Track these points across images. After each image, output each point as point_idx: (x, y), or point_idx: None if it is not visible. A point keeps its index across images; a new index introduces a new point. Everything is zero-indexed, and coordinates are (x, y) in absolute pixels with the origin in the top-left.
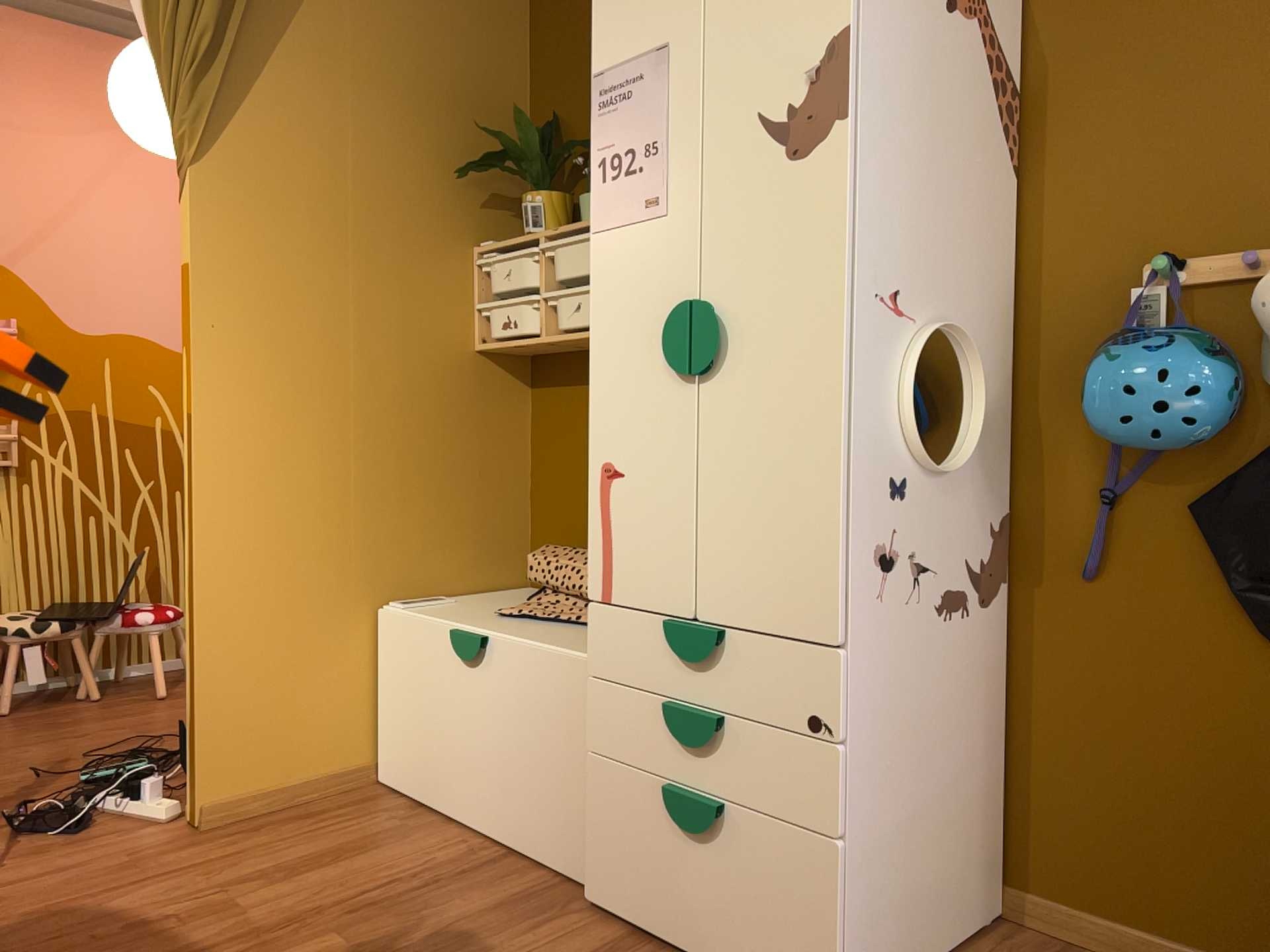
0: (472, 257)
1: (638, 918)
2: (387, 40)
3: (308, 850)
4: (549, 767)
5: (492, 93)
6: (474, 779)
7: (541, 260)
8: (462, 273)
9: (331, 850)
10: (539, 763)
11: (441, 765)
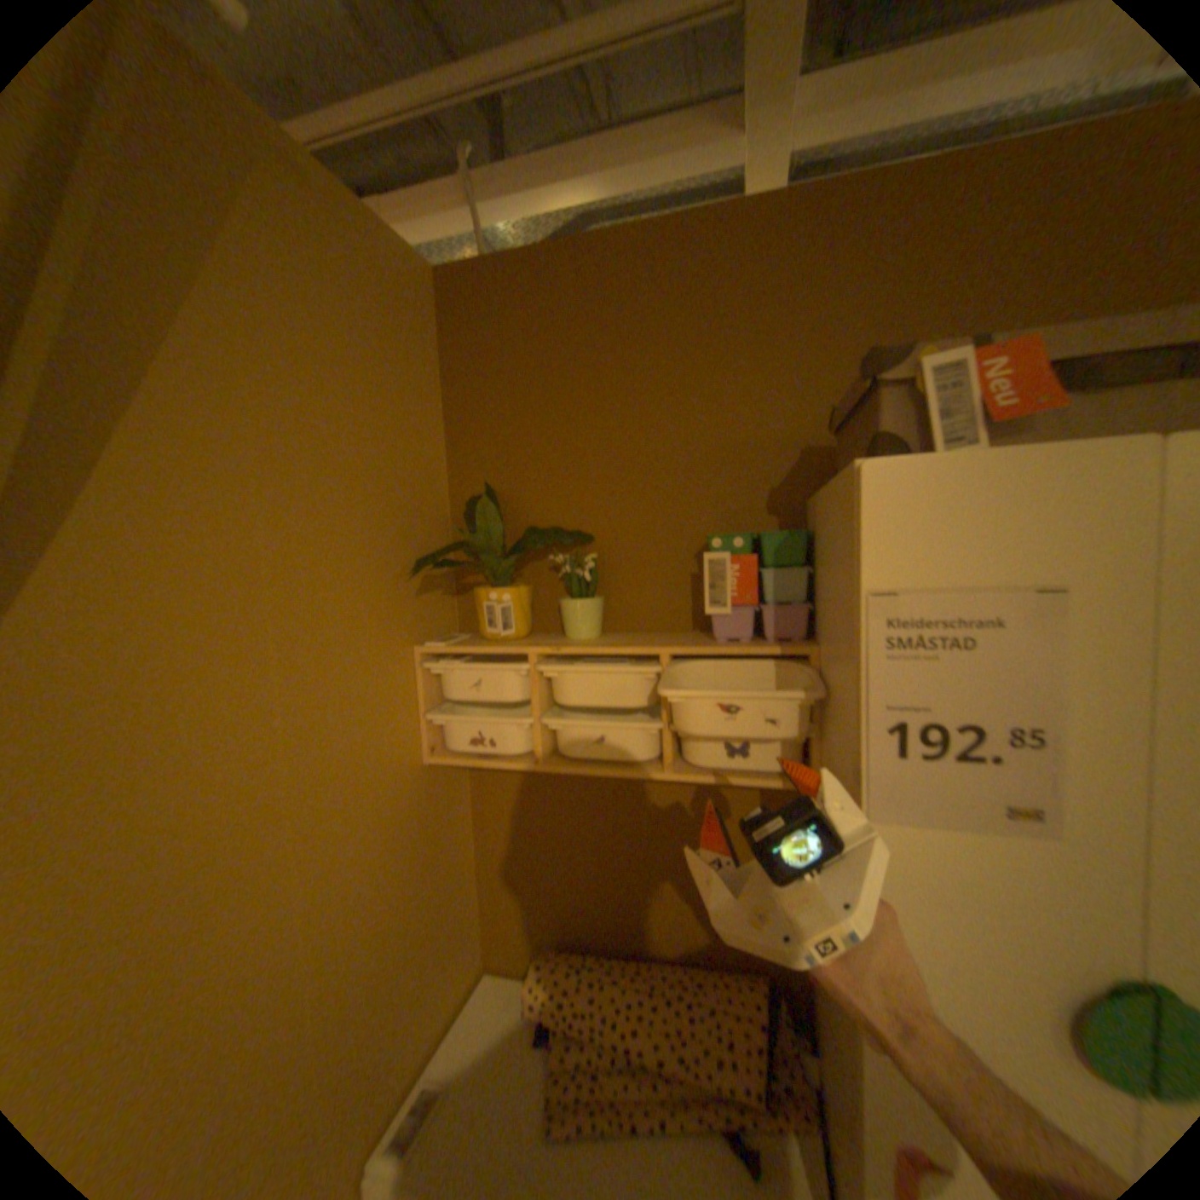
0: (415, 656)
1: None
2: (299, 395)
3: None
4: None
5: (416, 455)
6: None
7: (534, 678)
8: (407, 680)
9: None
10: None
11: None
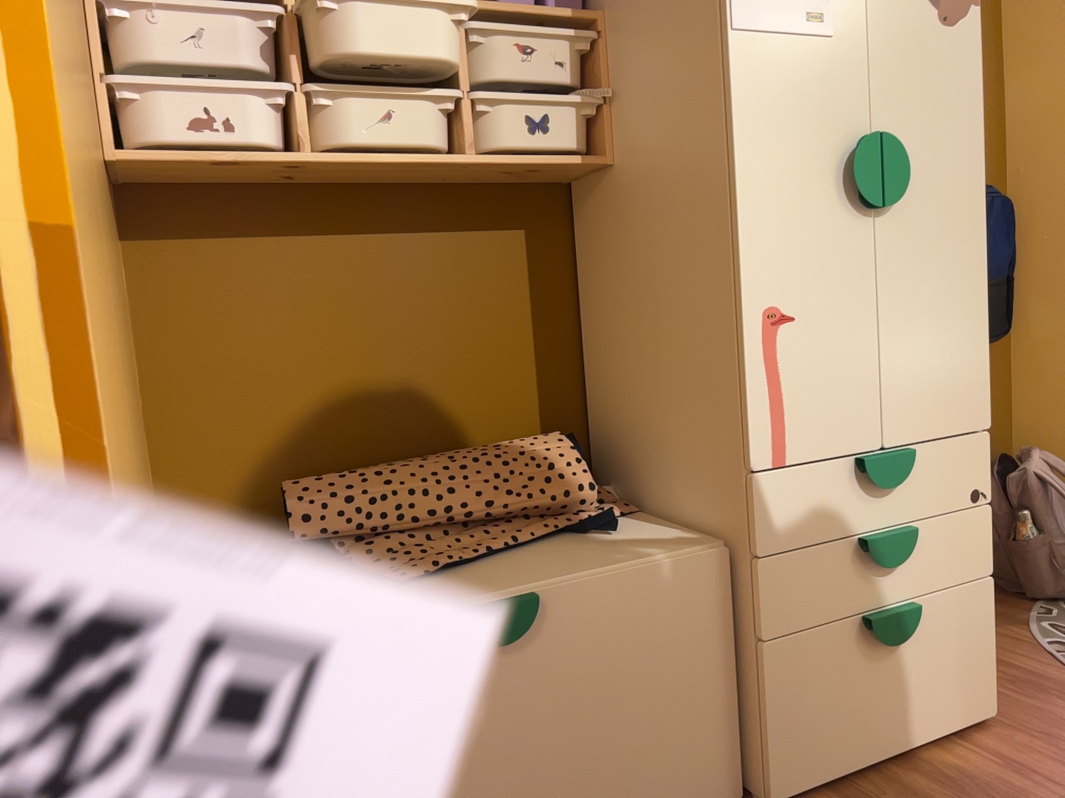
0: None
1: (838, 767)
2: None
3: None
4: (667, 705)
5: None
6: None
7: (293, 31)
8: None
9: None
10: (650, 710)
11: None
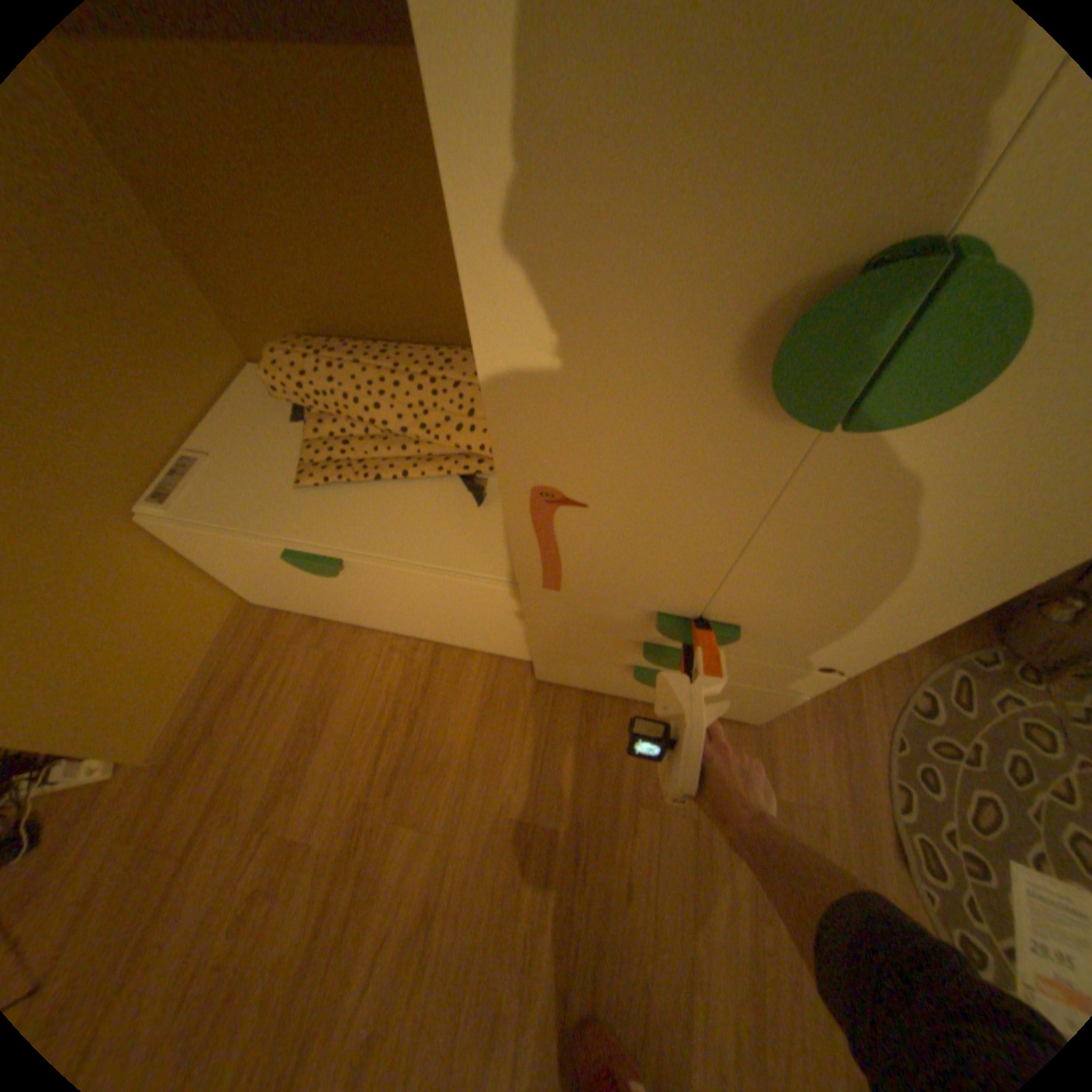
0: None
1: (591, 689)
2: None
3: (282, 733)
4: (467, 622)
5: None
6: (376, 616)
7: None
8: None
9: (299, 721)
10: (454, 620)
11: (328, 607)
